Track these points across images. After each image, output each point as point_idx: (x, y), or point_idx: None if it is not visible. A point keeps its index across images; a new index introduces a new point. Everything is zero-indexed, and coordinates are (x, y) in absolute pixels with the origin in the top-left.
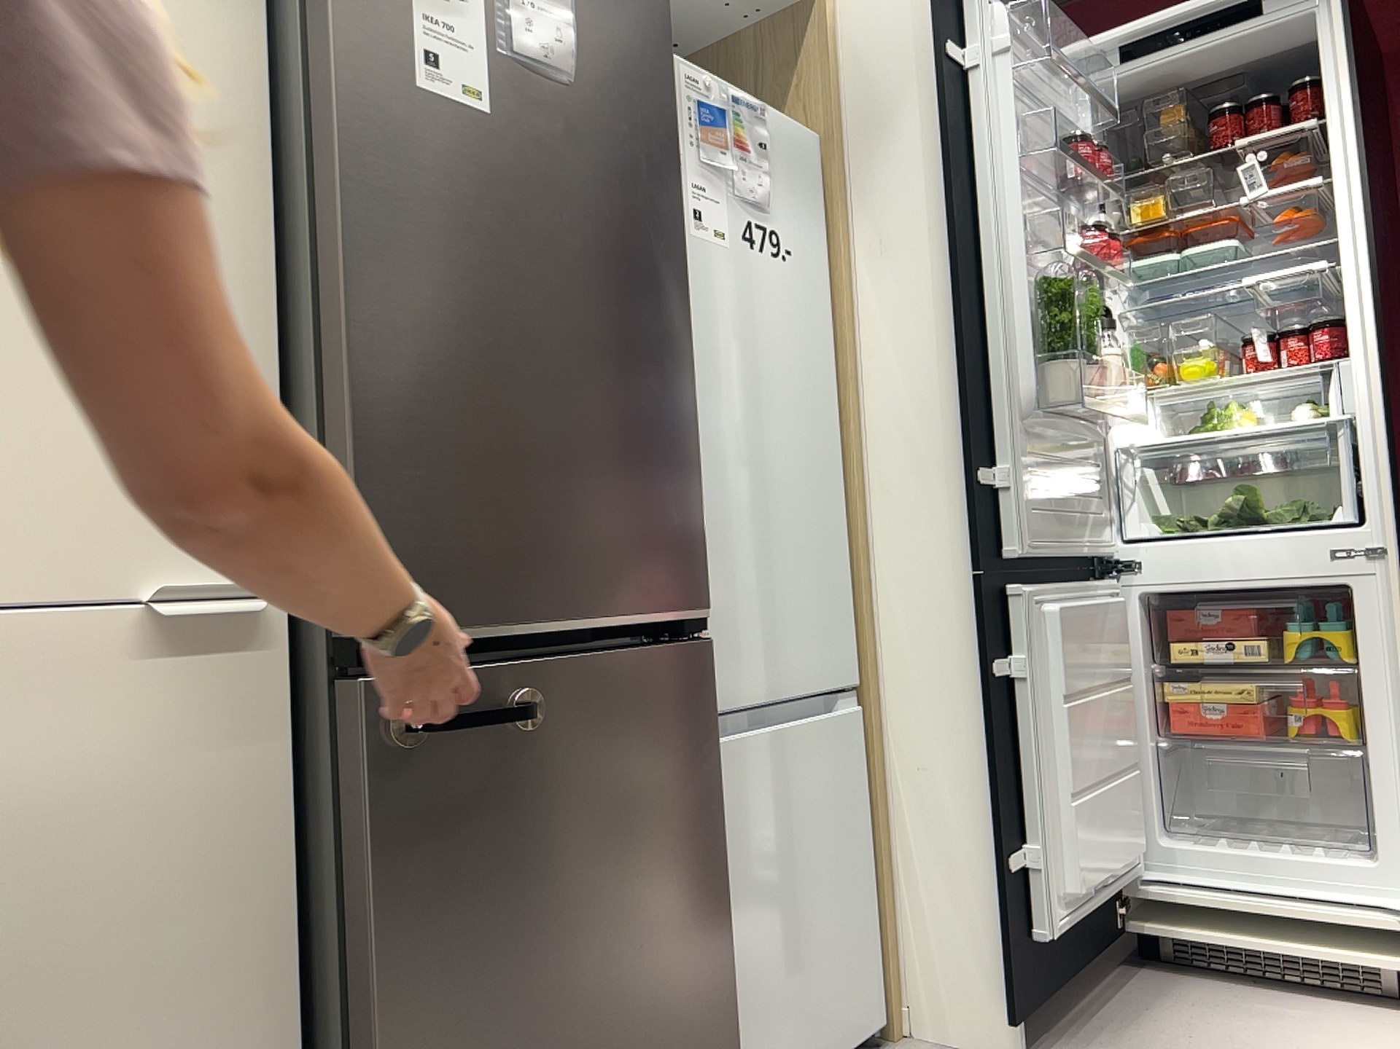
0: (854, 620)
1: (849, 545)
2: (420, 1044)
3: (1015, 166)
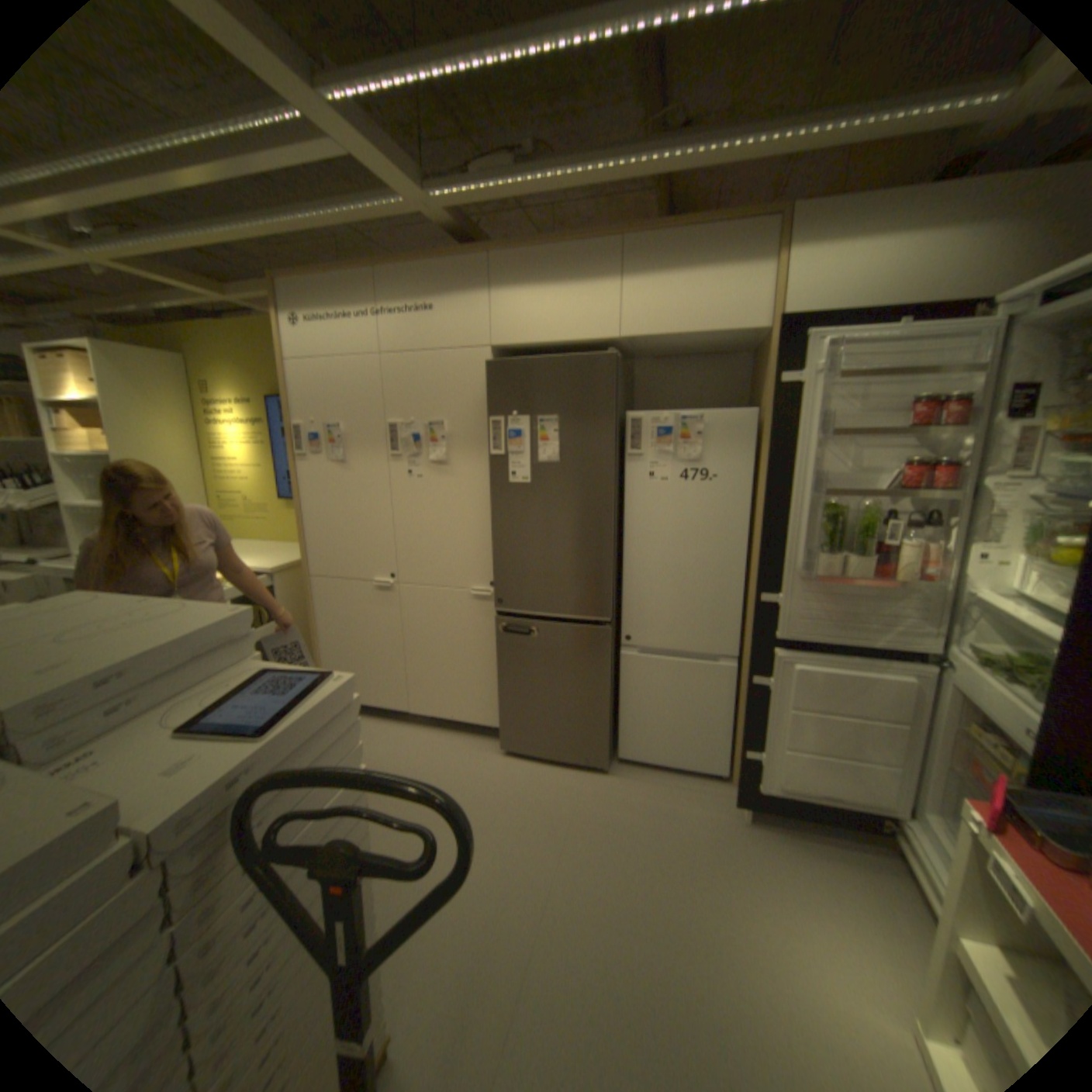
0: (745, 630)
1: (748, 599)
2: (508, 687)
3: (816, 442)
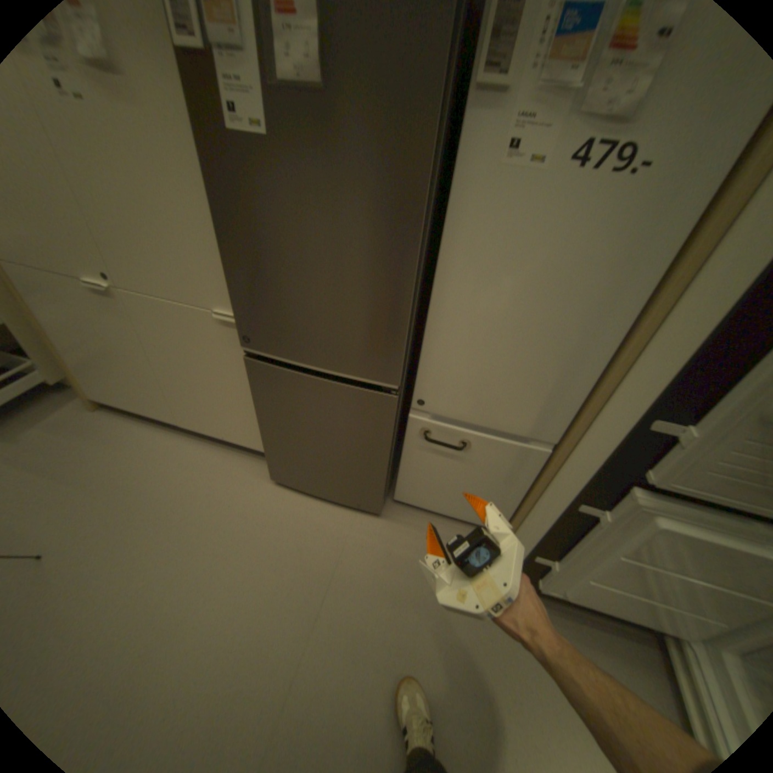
0: (577, 416)
1: (600, 382)
2: (271, 431)
3: None
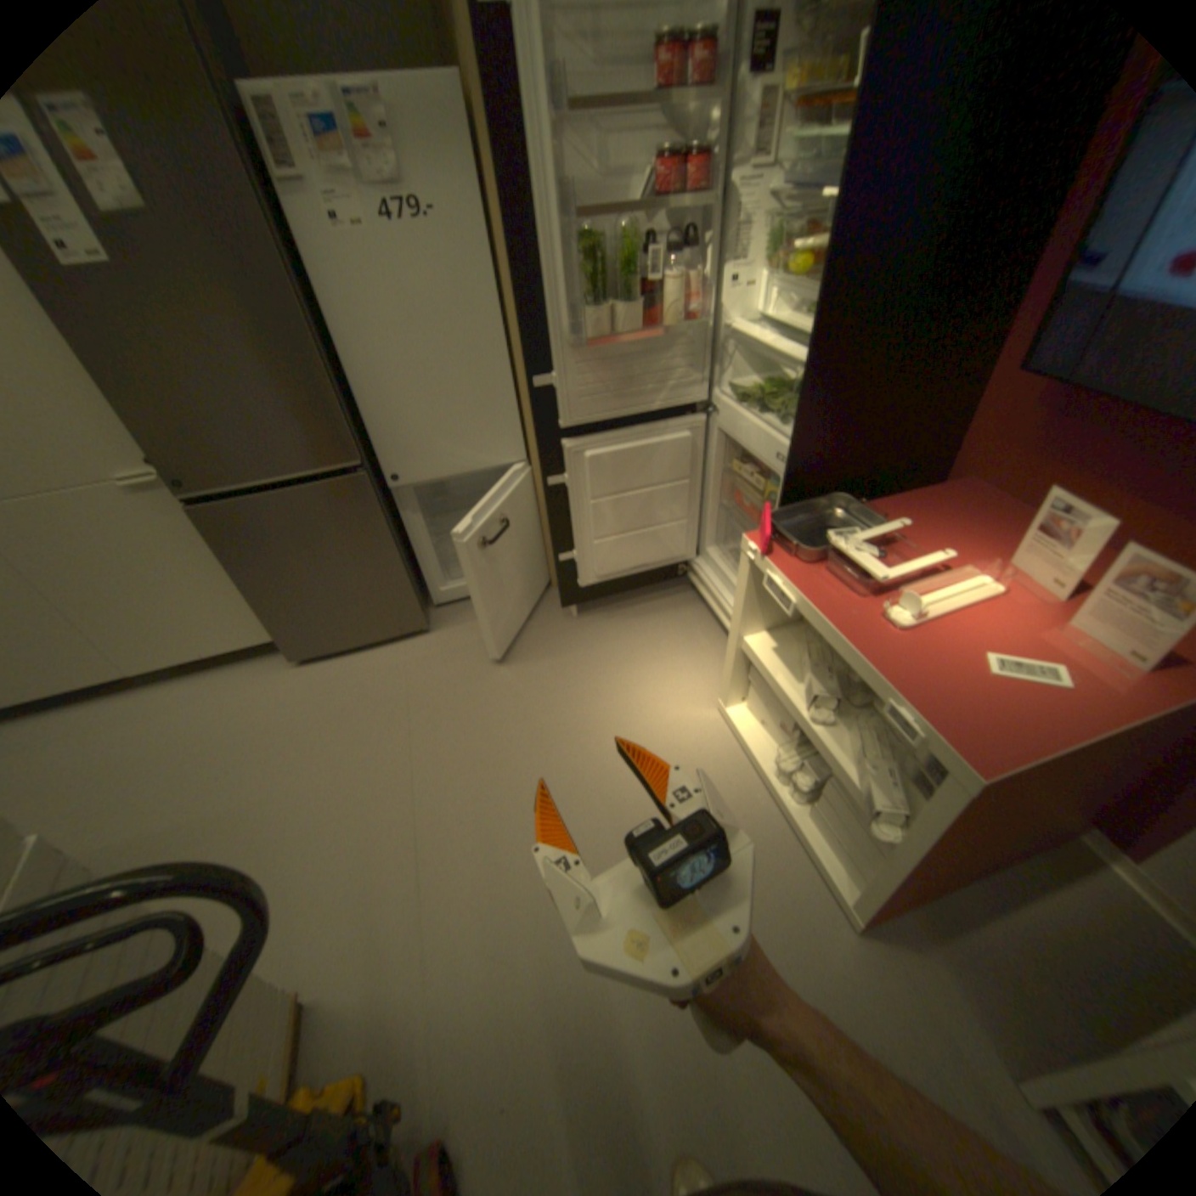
0: (525, 428)
1: (519, 389)
2: (259, 593)
3: (549, 128)
